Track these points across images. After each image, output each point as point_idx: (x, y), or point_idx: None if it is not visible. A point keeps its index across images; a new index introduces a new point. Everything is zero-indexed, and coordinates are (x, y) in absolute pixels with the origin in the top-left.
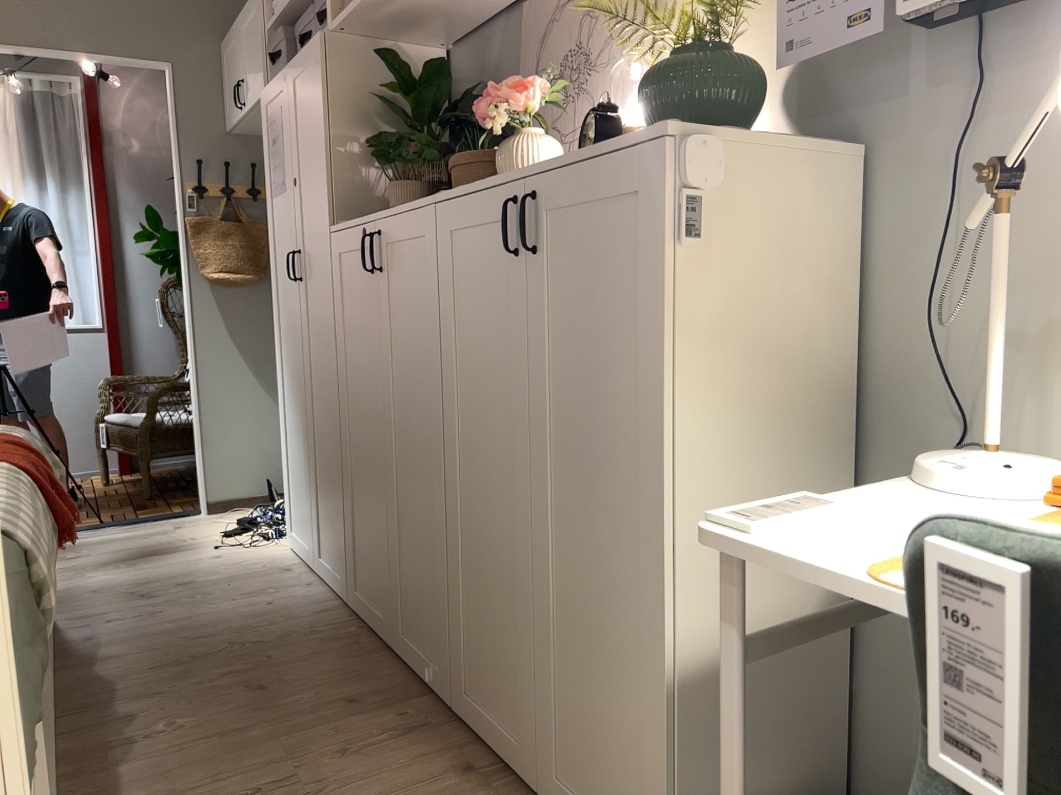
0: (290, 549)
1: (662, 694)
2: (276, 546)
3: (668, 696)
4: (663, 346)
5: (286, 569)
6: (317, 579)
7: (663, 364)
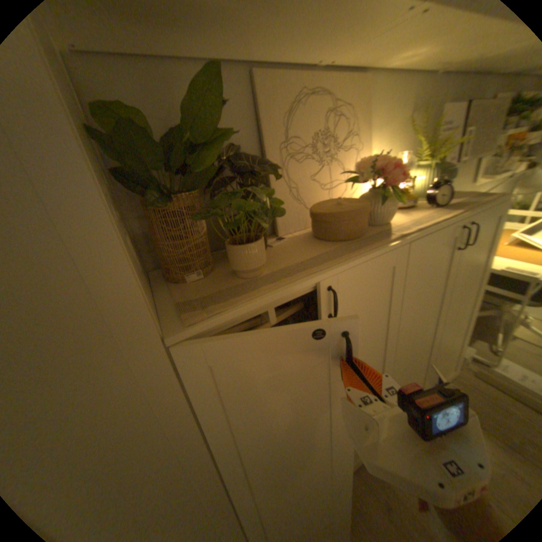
0: None
1: (471, 331)
2: None
3: (472, 331)
4: (494, 254)
5: None
6: None
7: (493, 258)
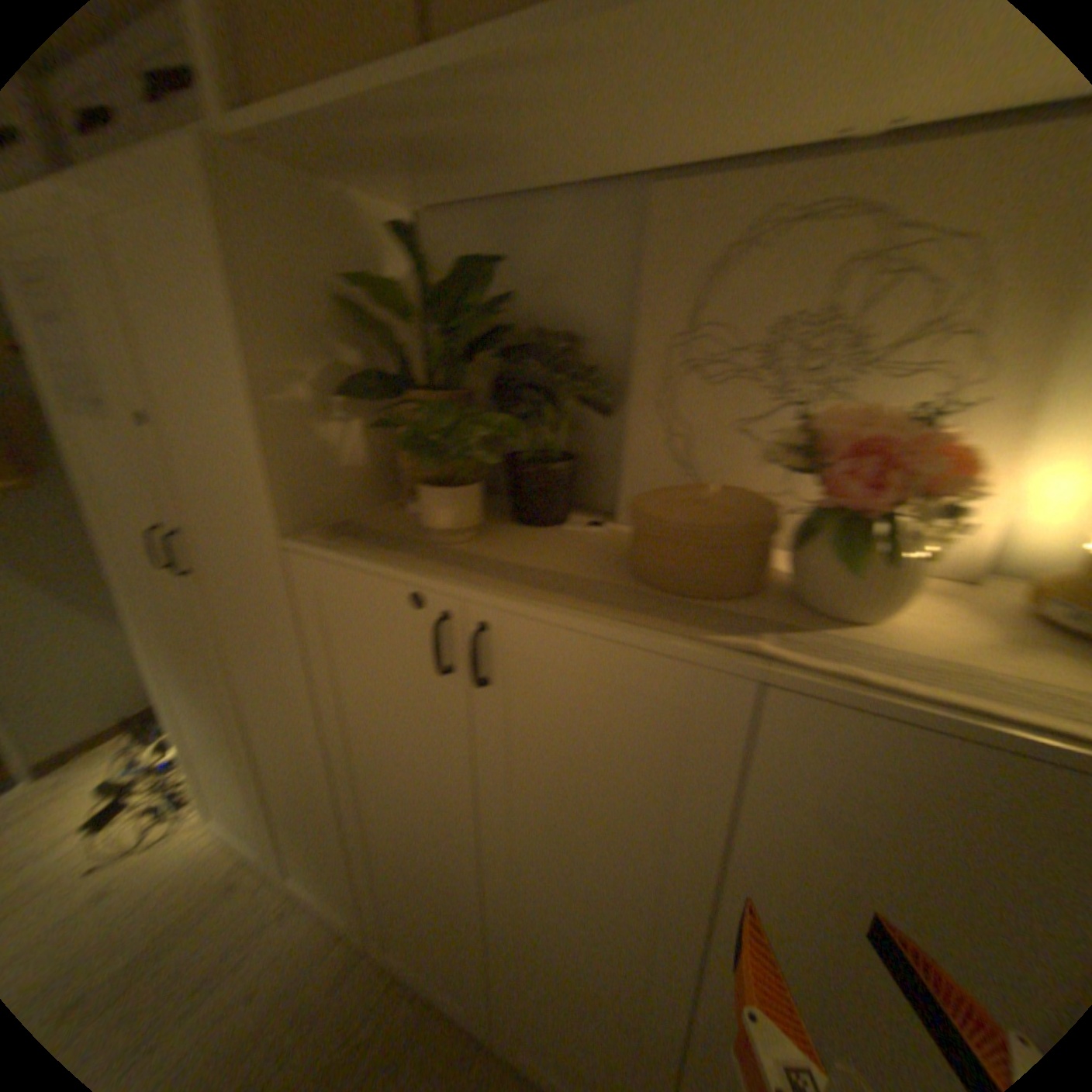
0: (205, 836)
1: None
2: (179, 836)
3: None
4: None
5: (224, 890)
6: (283, 901)
7: None
